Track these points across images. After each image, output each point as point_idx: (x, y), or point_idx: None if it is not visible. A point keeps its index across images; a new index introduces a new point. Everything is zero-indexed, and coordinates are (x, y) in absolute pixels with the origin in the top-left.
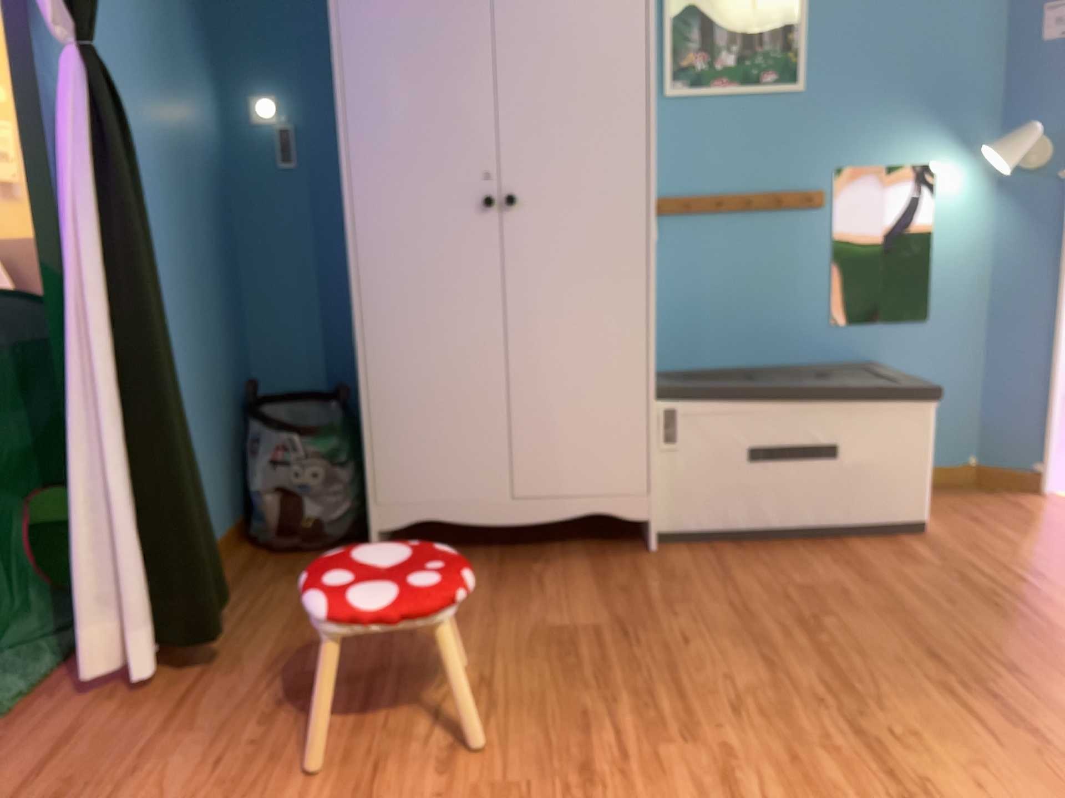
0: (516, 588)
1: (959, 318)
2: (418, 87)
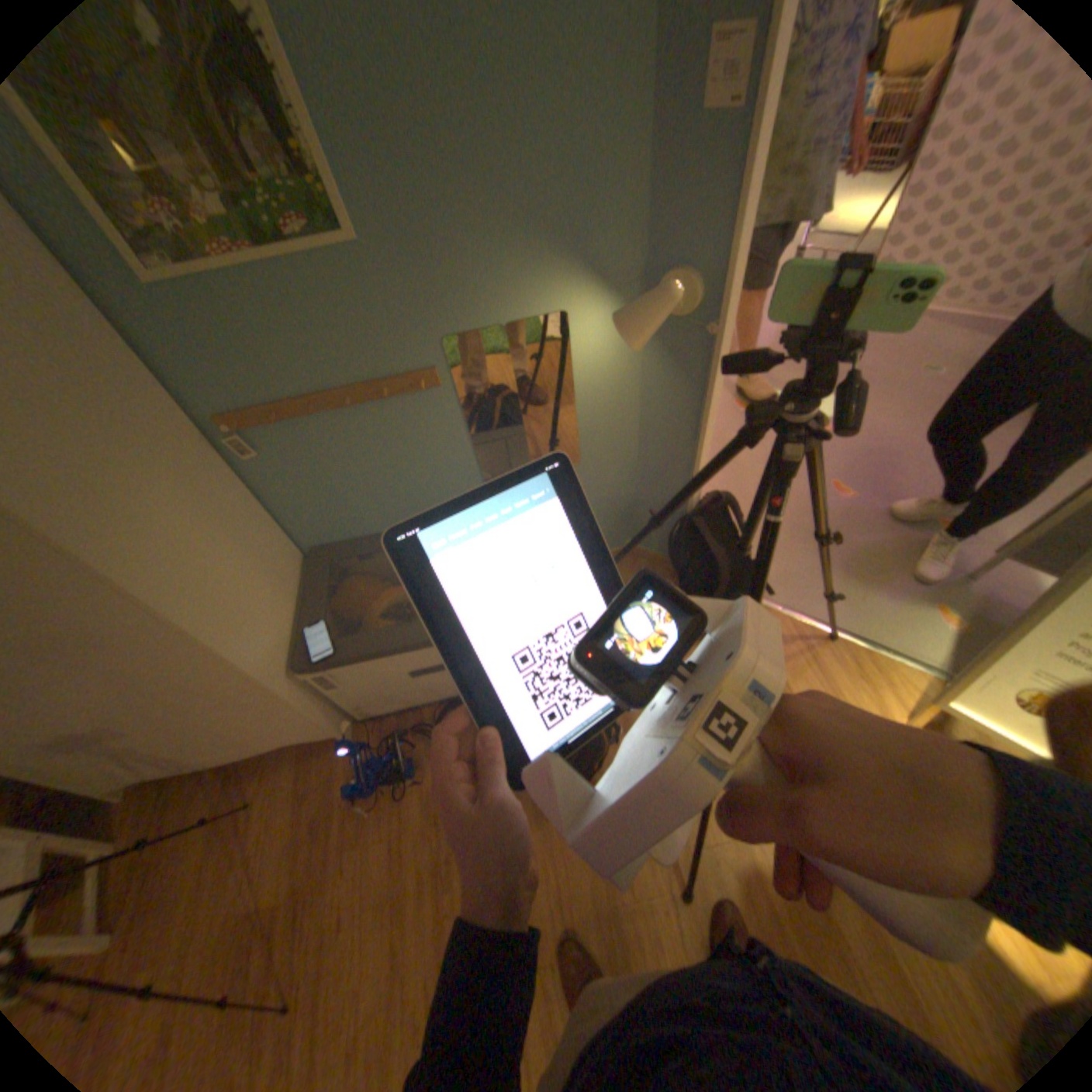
0: (231, 841)
1: (609, 455)
2: None
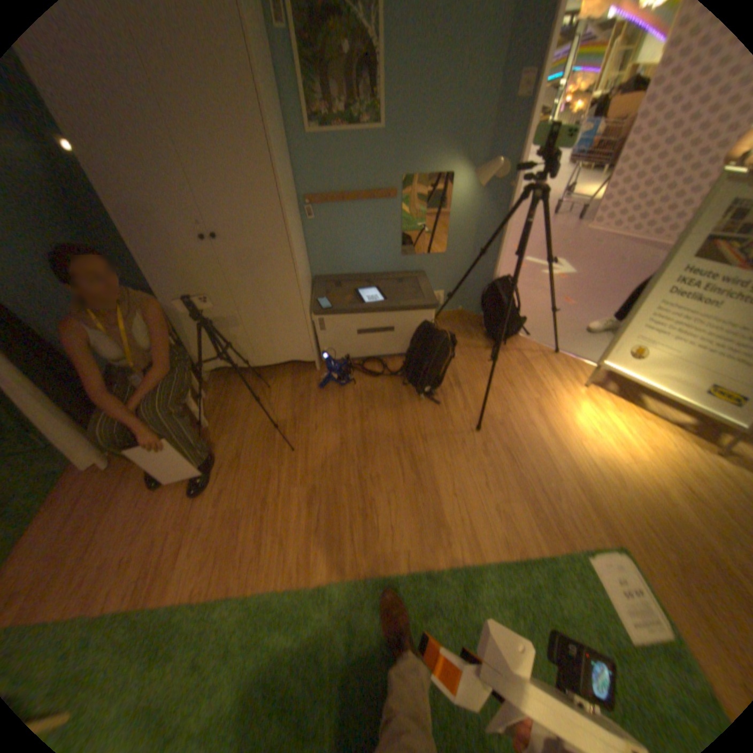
0: (262, 397)
1: (458, 250)
2: (139, 171)
